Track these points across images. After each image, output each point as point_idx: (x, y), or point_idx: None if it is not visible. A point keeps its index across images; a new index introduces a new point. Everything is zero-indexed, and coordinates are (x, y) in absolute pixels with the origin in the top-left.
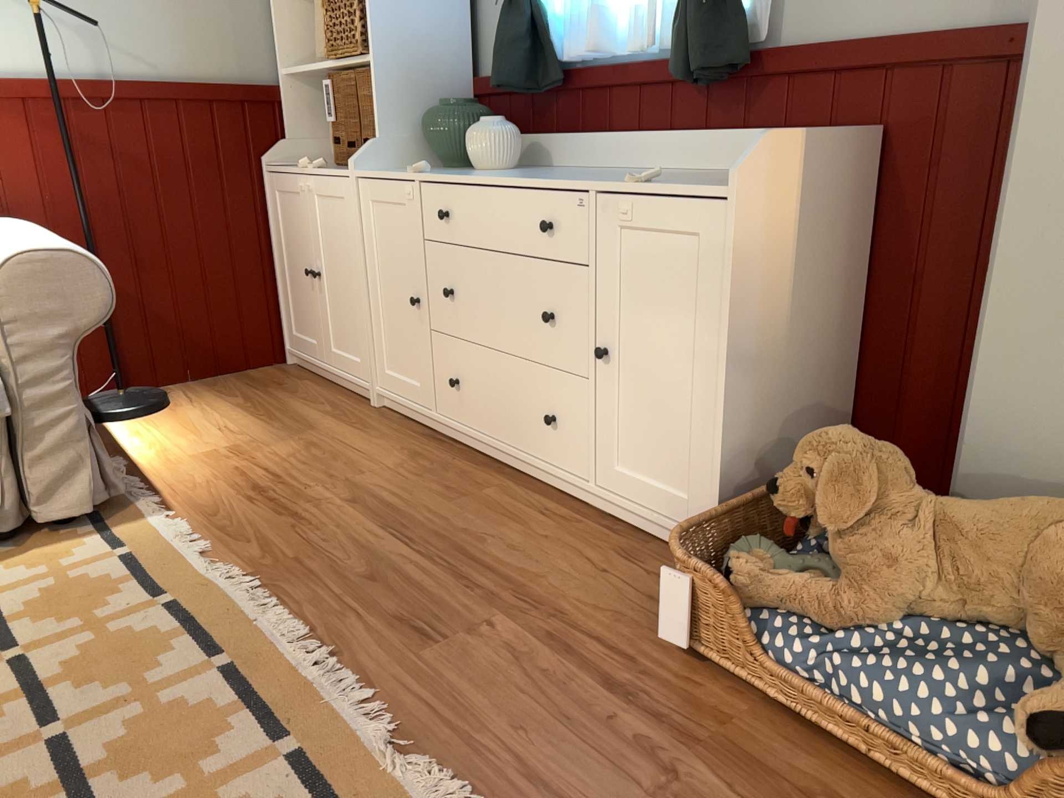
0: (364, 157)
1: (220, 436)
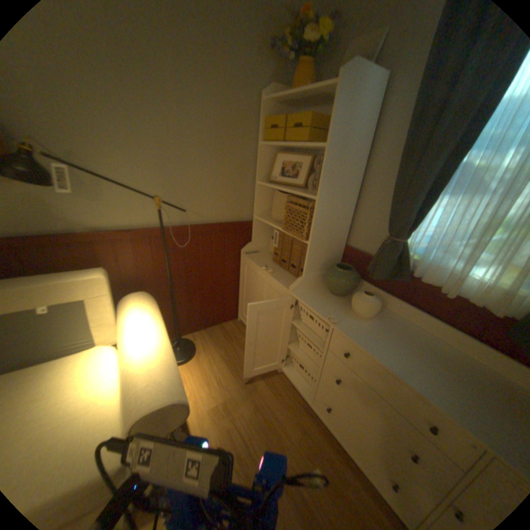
0: (297, 285)
1: (218, 390)
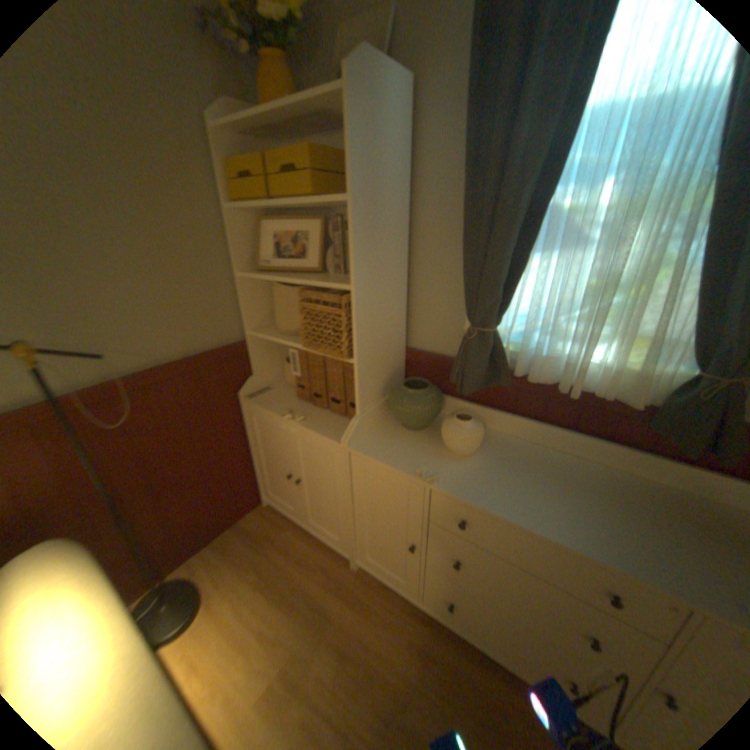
0: (353, 433)
1: (262, 654)
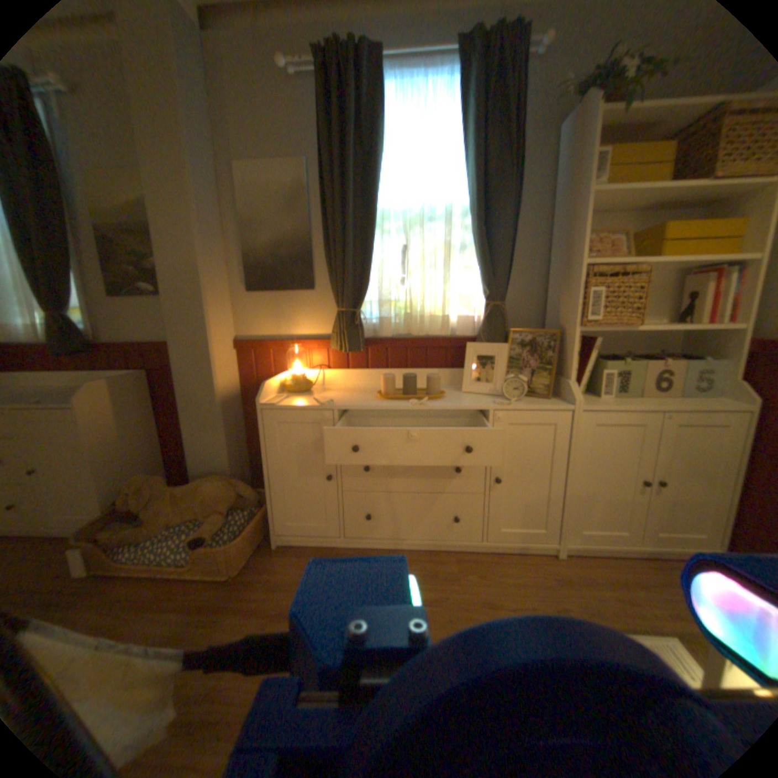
0: None
1: None
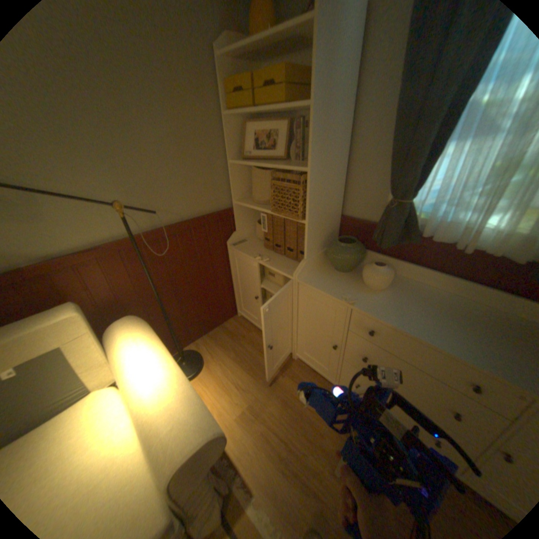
0: (301, 270)
1: (239, 394)
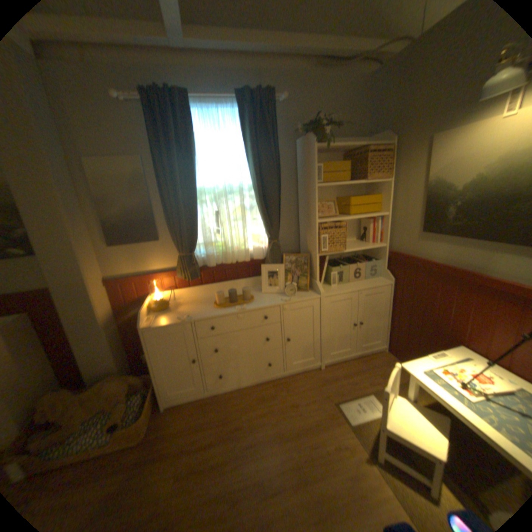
0: None
1: None
